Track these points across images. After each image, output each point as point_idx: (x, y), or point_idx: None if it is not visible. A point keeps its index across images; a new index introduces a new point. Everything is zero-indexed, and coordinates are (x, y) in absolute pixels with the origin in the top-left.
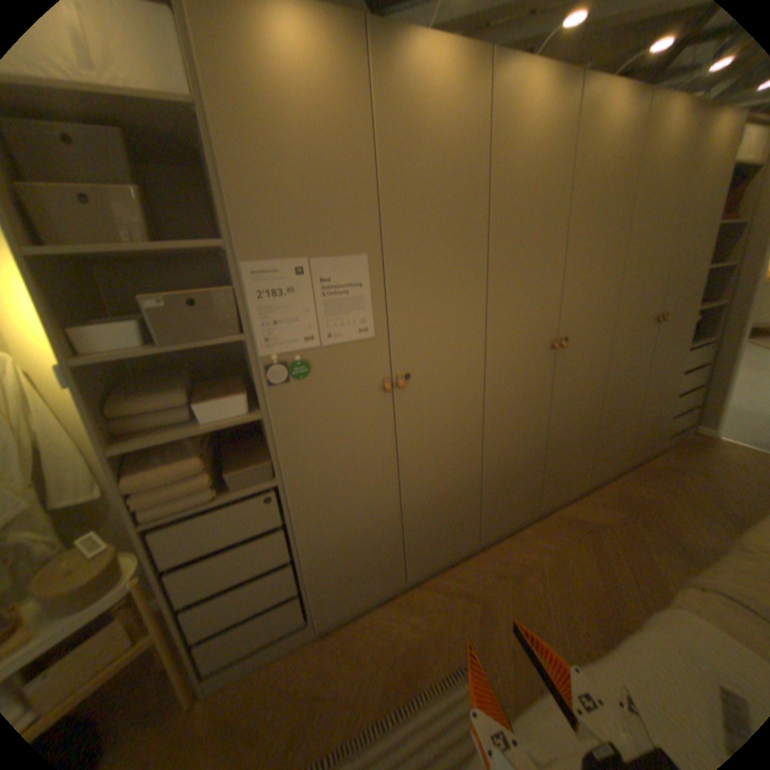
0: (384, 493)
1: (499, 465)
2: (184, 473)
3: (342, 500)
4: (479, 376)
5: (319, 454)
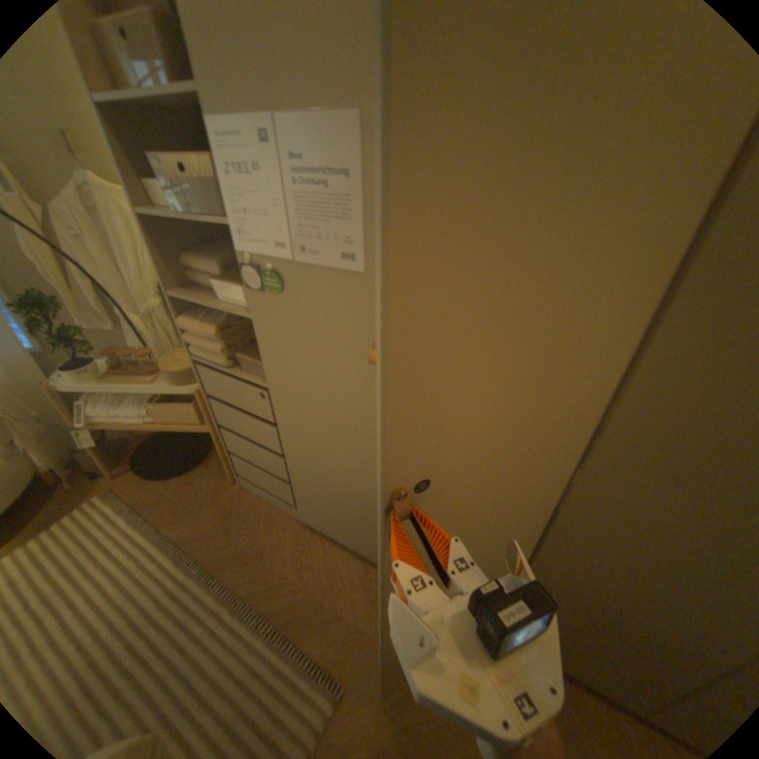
0: (366, 474)
1: (571, 590)
2: (206, 336)
3: (320, 445)
4: (579, 438)
5: (298, 386)
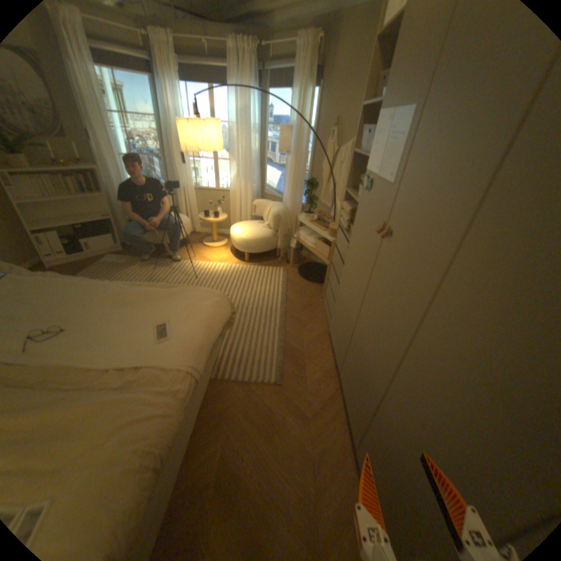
0: (355, 304)
1: (390, 428)
2: (345, 212)
3: (350, 280)
4: (424, 300)
5: (356, 243)
